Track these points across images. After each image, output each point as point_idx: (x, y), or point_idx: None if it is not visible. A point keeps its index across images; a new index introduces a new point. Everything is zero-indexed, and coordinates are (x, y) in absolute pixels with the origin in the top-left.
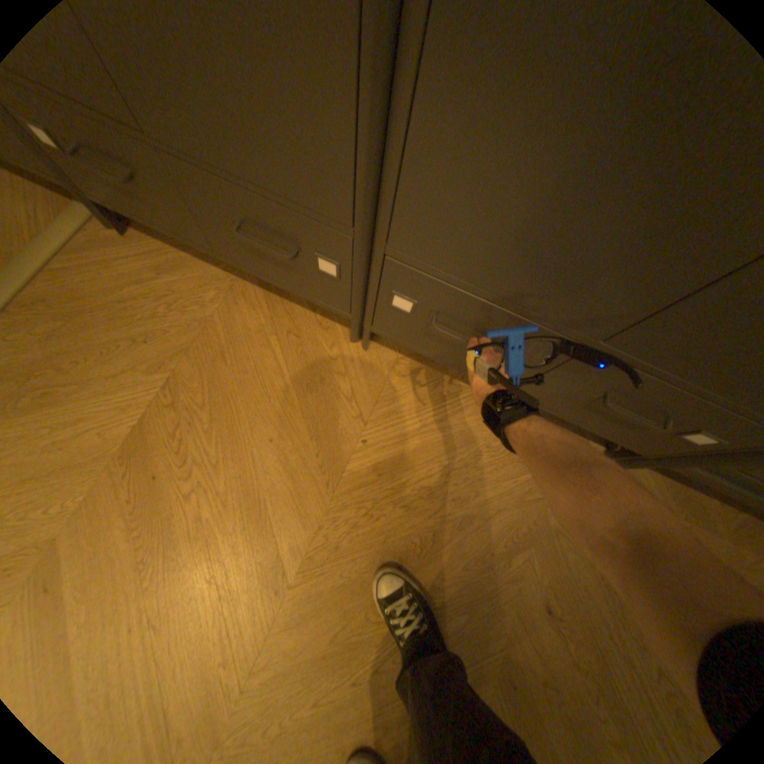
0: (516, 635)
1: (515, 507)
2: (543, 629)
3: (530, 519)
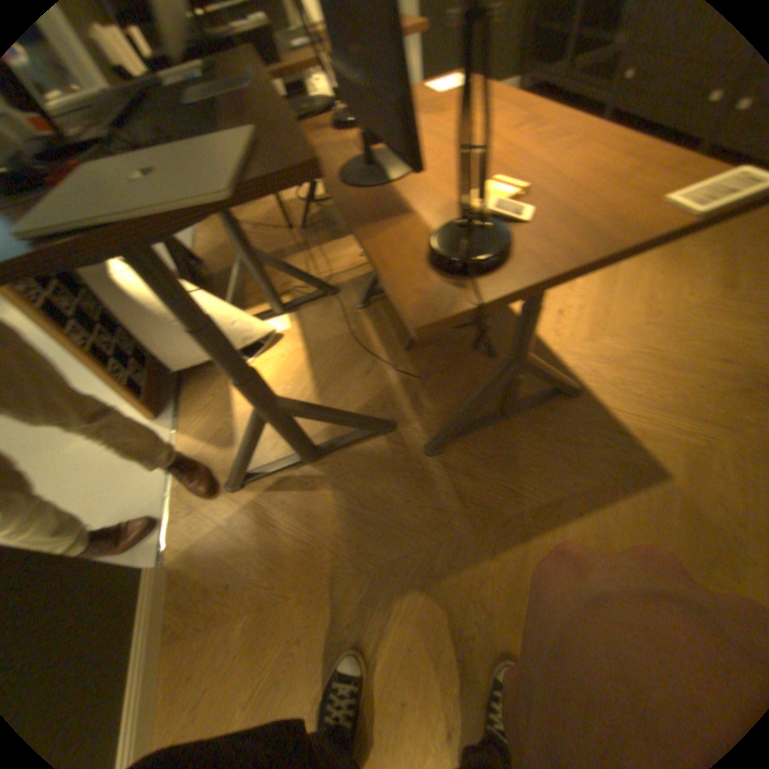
0: None
1: None
2: None
3: None
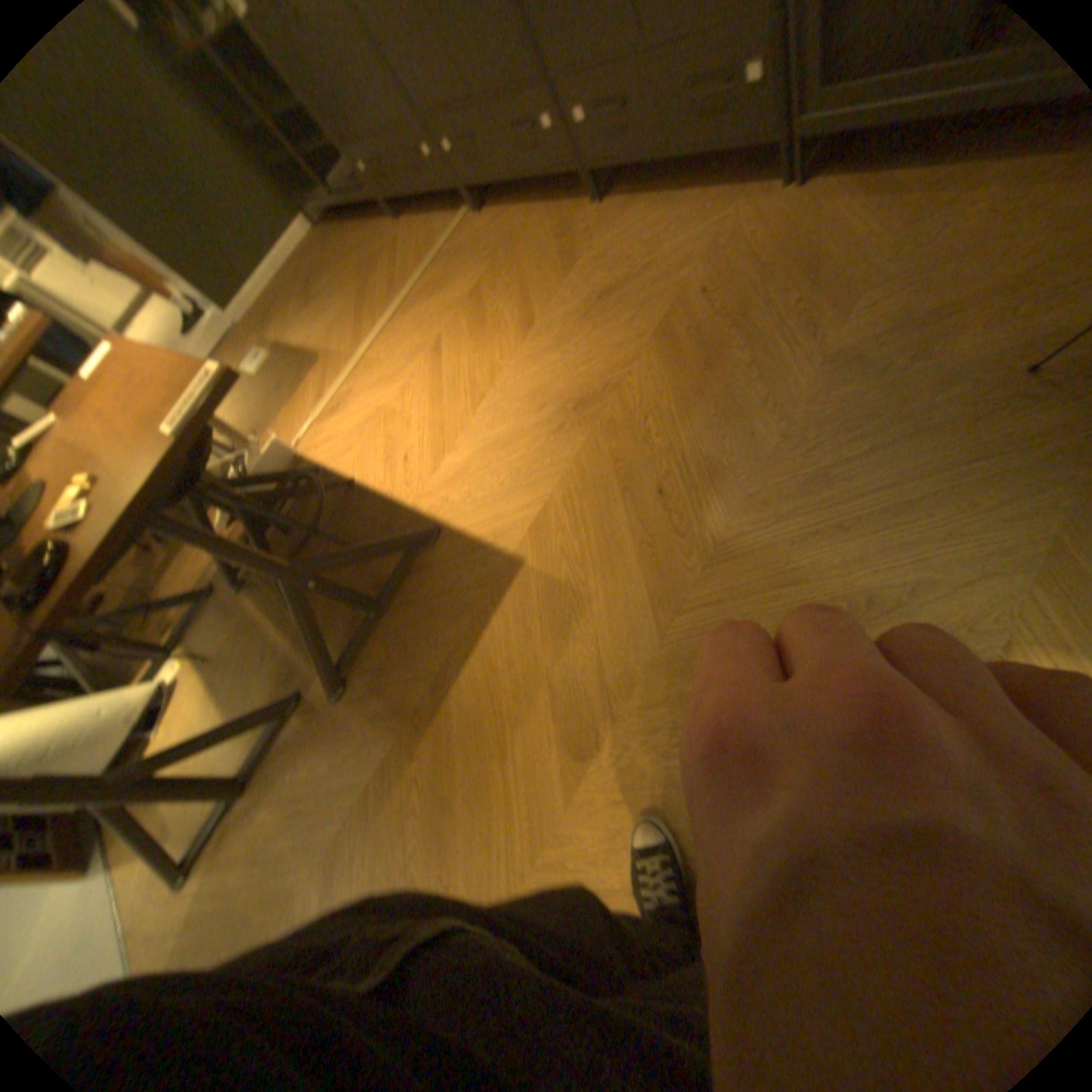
0: (676, 308)
1: (695, 243)
2: (699, 301)
3: (706, 246)
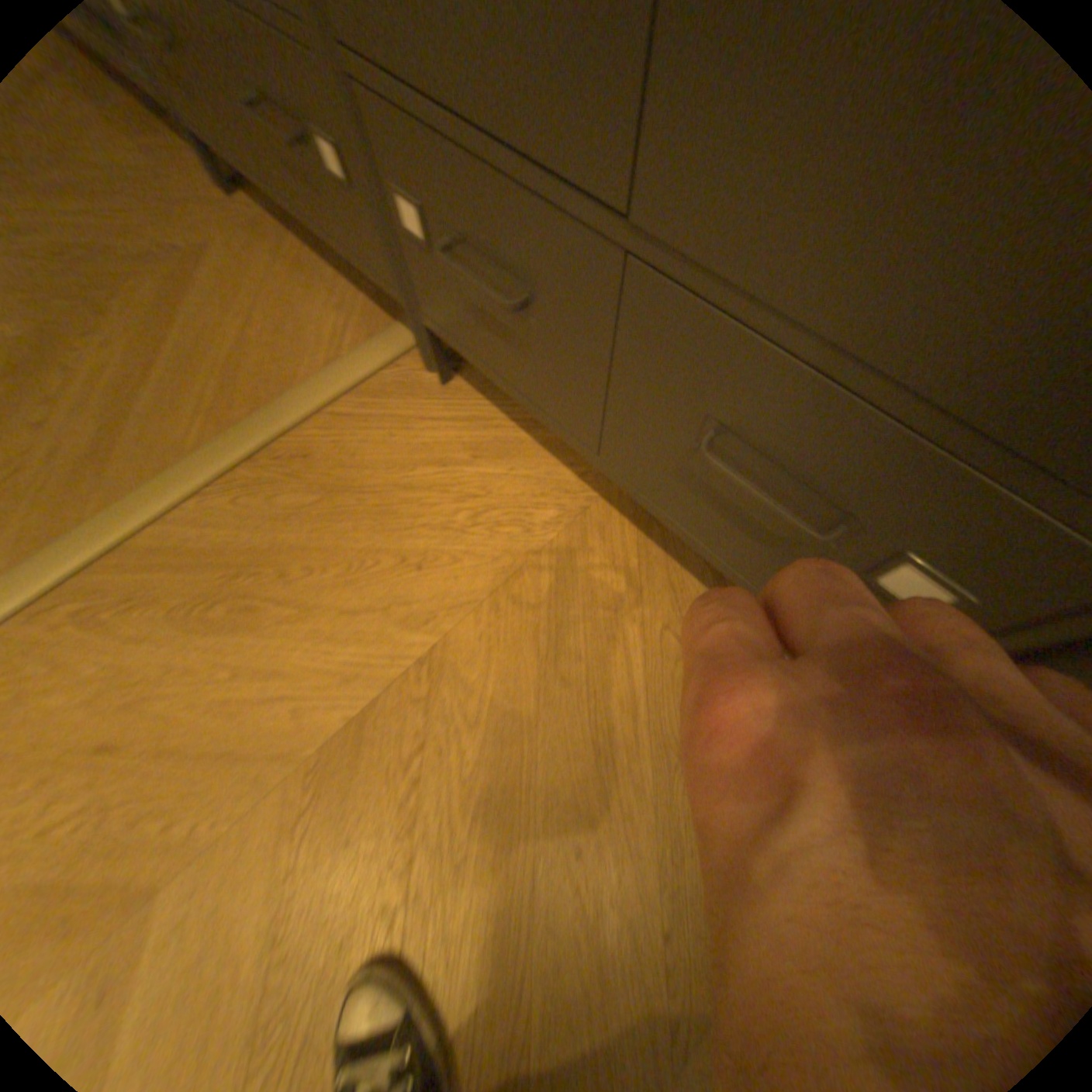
0: None
1: None
2: None
3: None
